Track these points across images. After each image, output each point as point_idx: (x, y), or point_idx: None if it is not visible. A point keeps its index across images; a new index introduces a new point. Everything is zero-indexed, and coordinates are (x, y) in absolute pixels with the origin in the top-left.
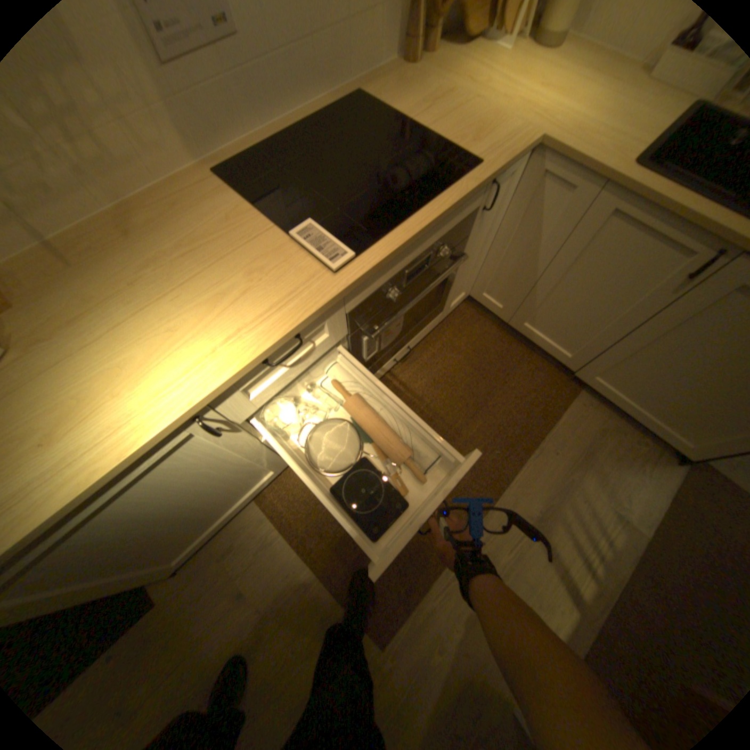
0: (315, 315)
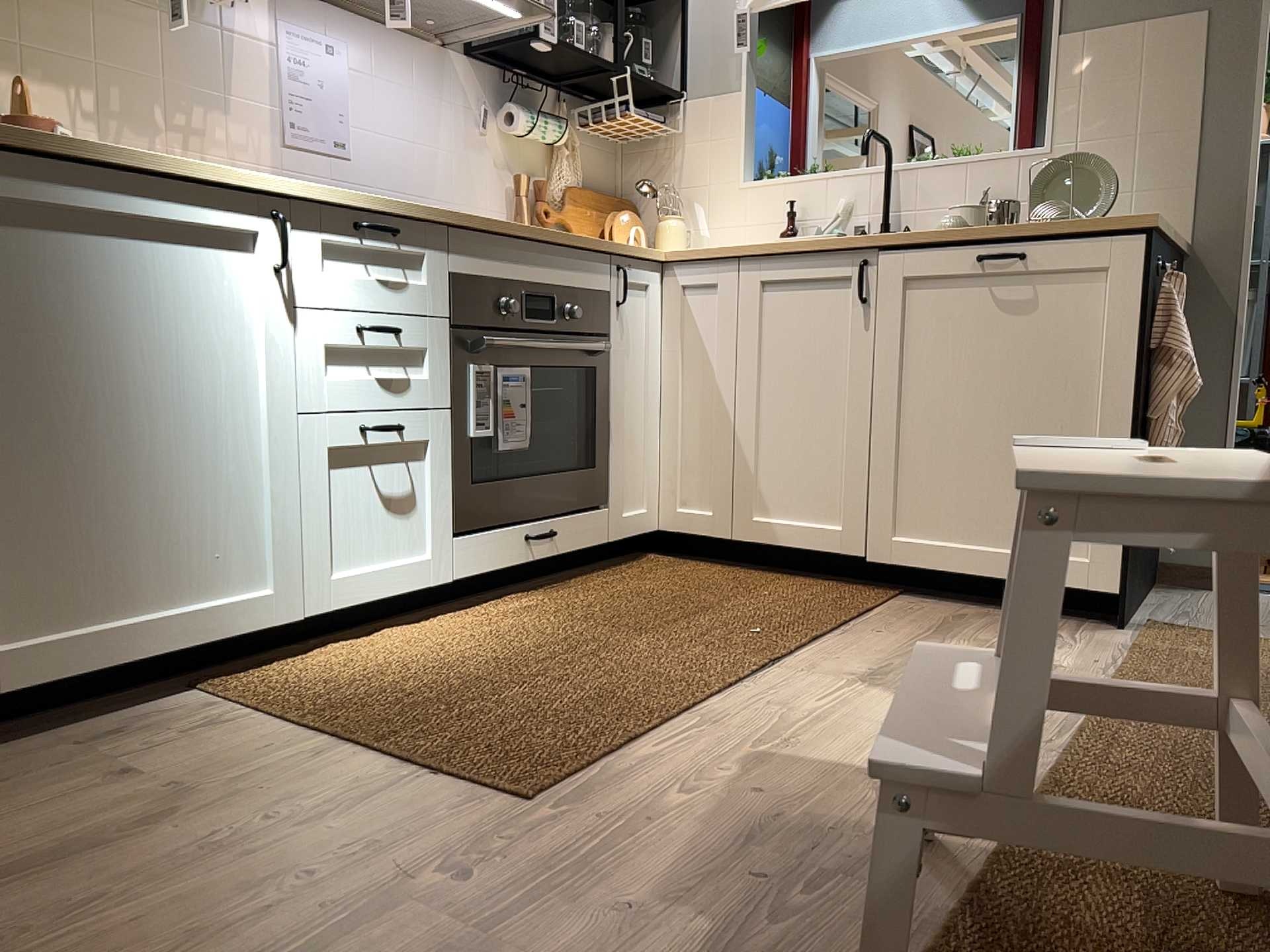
0: (419, 214)
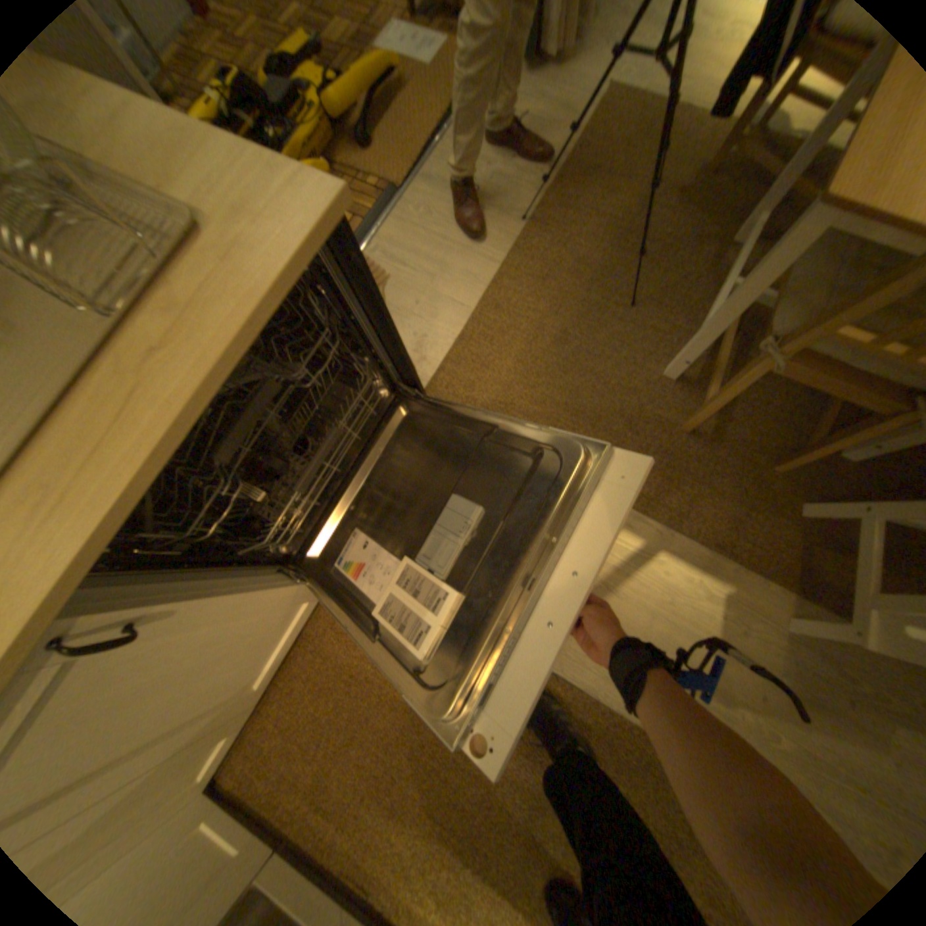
0: None
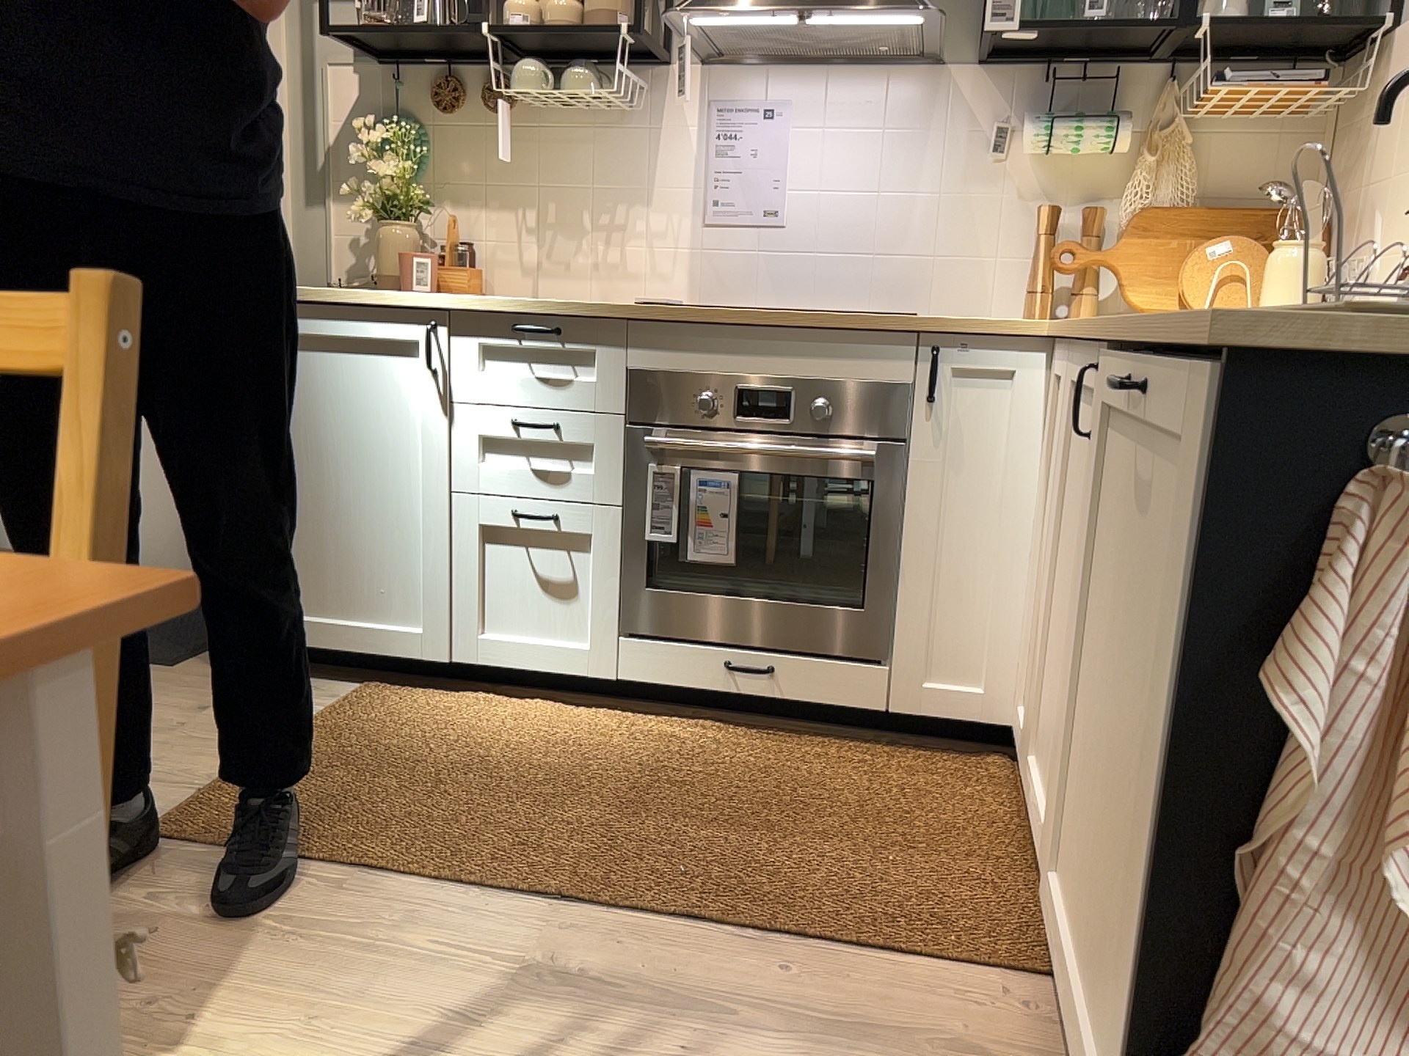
0: (581, 313)
